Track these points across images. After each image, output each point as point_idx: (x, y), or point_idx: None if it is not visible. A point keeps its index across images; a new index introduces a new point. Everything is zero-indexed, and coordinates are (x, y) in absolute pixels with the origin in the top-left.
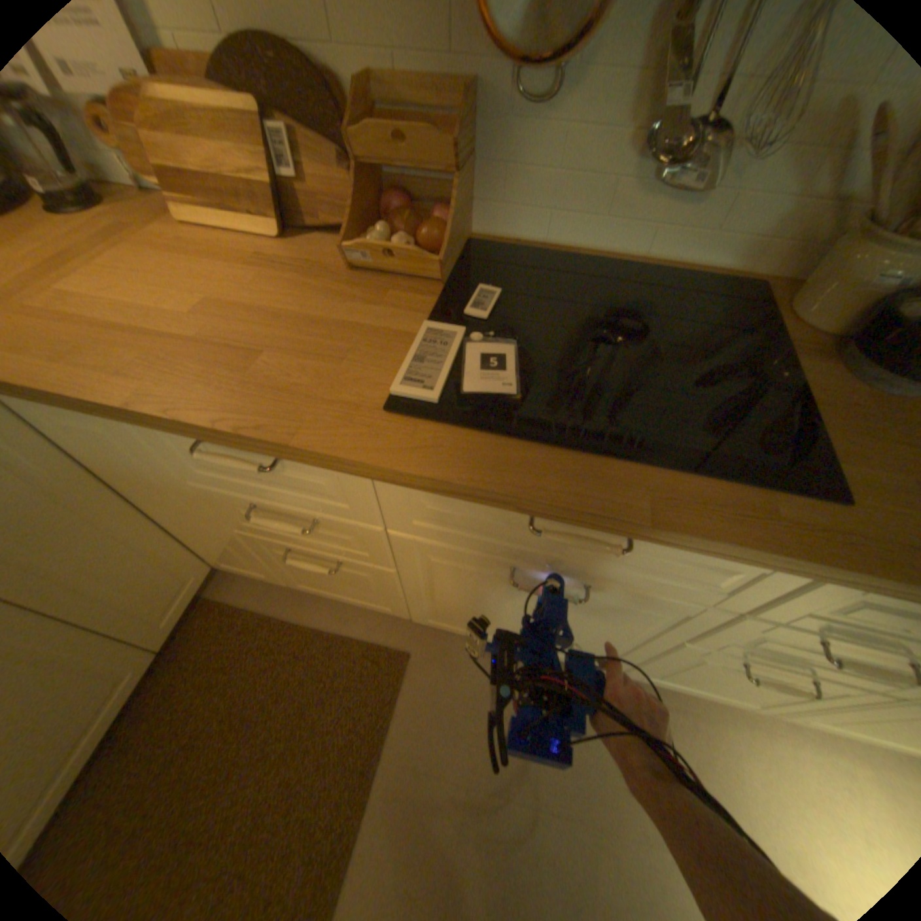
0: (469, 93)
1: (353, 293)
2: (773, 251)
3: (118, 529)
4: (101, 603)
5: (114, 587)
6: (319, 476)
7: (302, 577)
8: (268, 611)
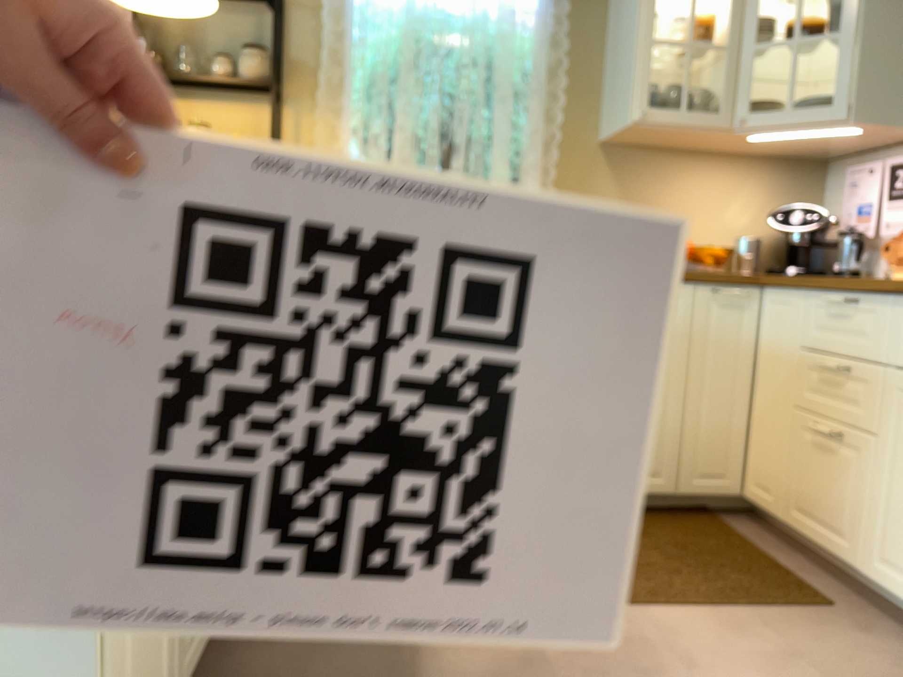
0: None
1: None
2: None
3: (738, 397)
4: (699, 422)
5: (709, 423)
6: (872, 317)
7: (806, 488)
8: (752, 541)
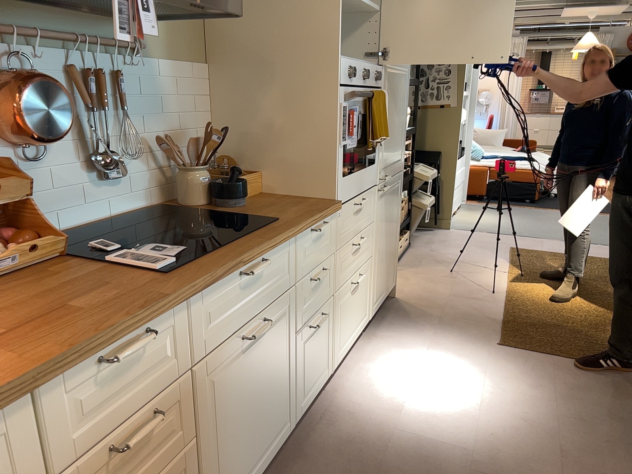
0: (11, 165)
1: (36, 278)
2: (155, 194)
3: None
4: None
5: None
6: (164, 336)
7: None
8: None
